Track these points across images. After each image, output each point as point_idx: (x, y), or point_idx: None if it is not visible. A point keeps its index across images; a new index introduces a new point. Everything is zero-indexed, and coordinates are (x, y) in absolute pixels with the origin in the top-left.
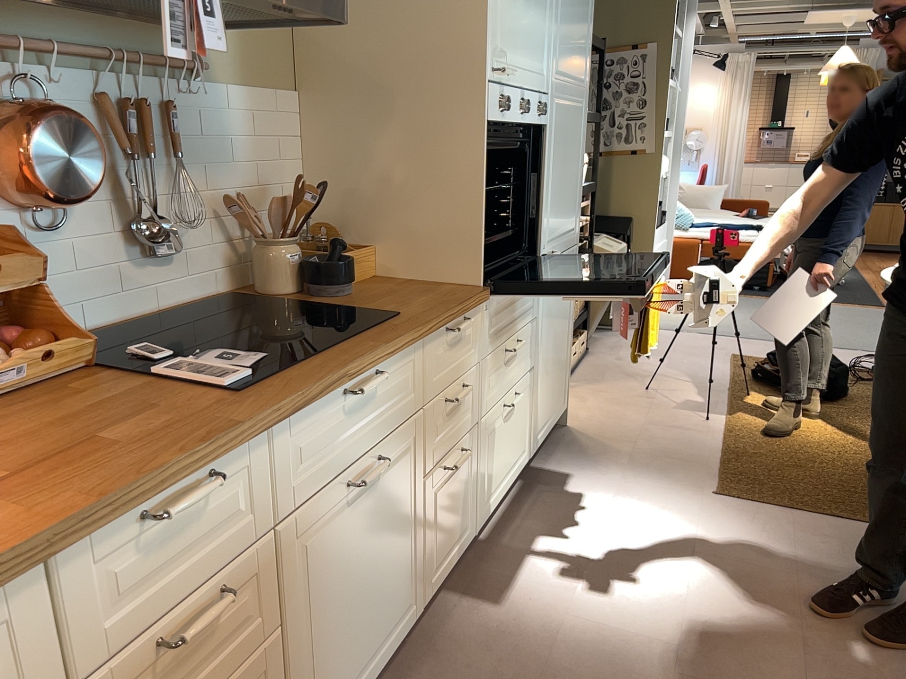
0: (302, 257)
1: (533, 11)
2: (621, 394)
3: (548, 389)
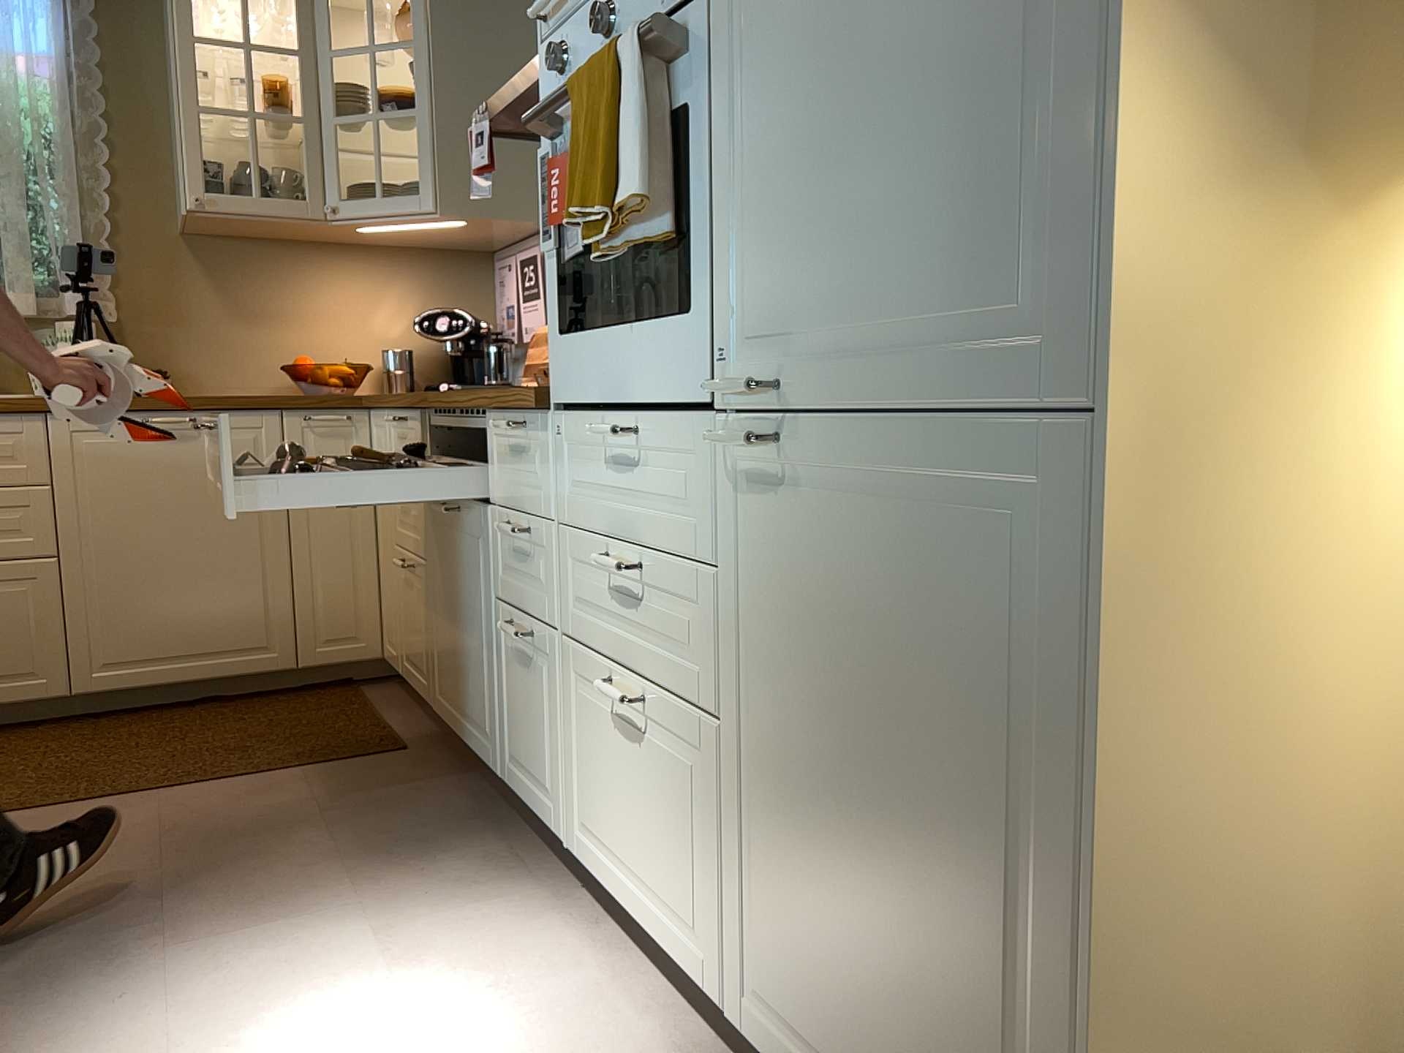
0: None
1: None
2: None
3: (828, 940)
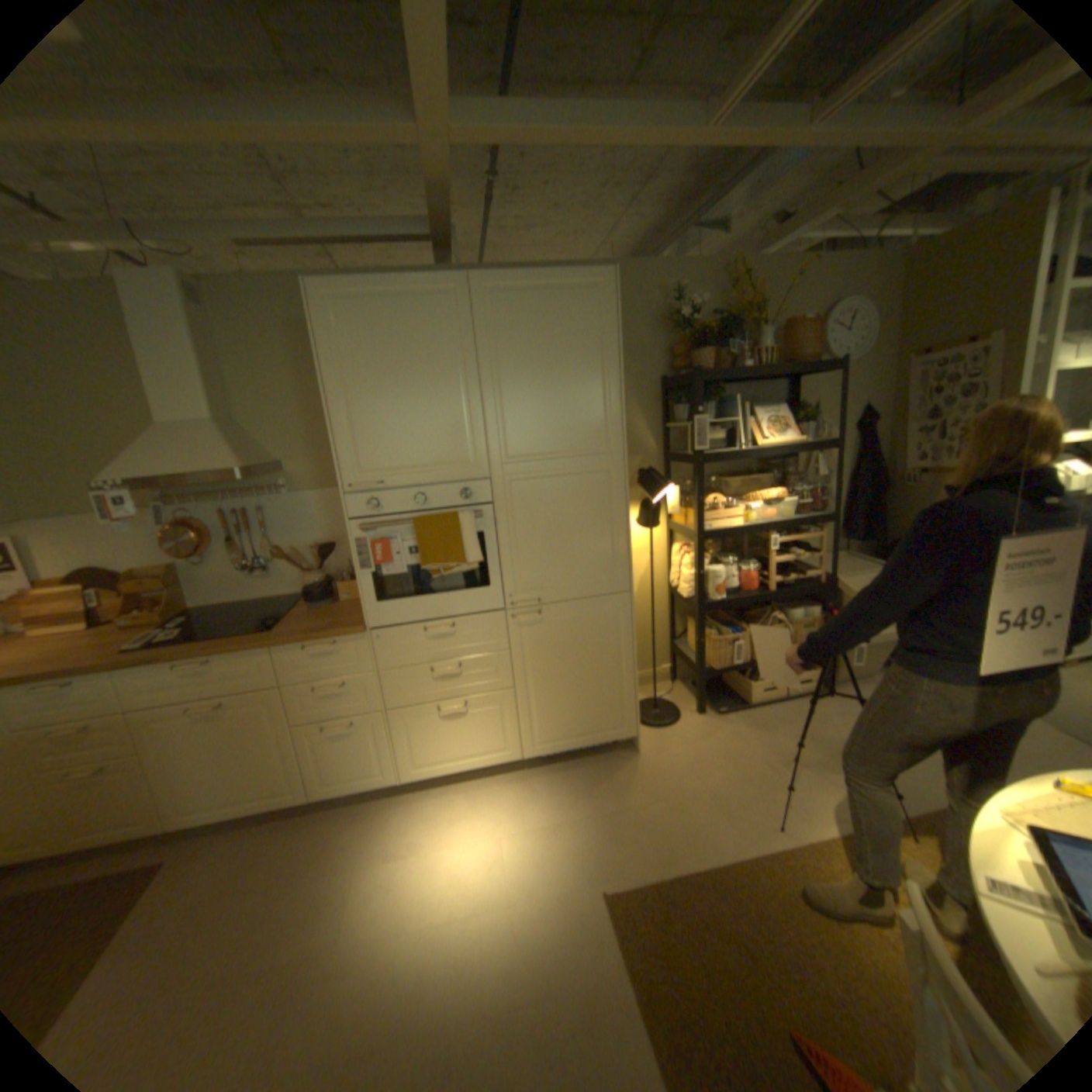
0: (314, 583)
1: (423, 428)
2: (751, 754)
3: (561, 712)
